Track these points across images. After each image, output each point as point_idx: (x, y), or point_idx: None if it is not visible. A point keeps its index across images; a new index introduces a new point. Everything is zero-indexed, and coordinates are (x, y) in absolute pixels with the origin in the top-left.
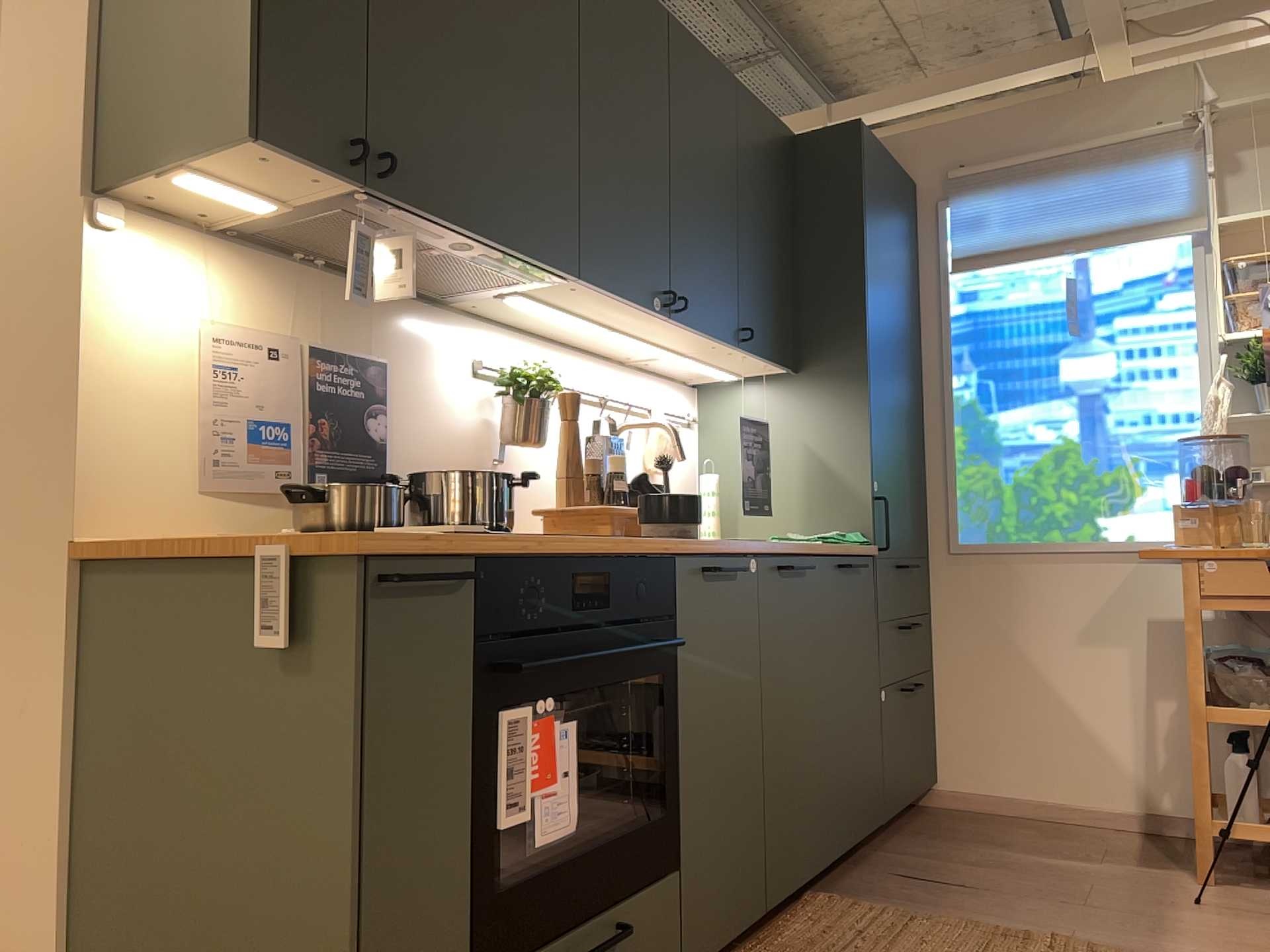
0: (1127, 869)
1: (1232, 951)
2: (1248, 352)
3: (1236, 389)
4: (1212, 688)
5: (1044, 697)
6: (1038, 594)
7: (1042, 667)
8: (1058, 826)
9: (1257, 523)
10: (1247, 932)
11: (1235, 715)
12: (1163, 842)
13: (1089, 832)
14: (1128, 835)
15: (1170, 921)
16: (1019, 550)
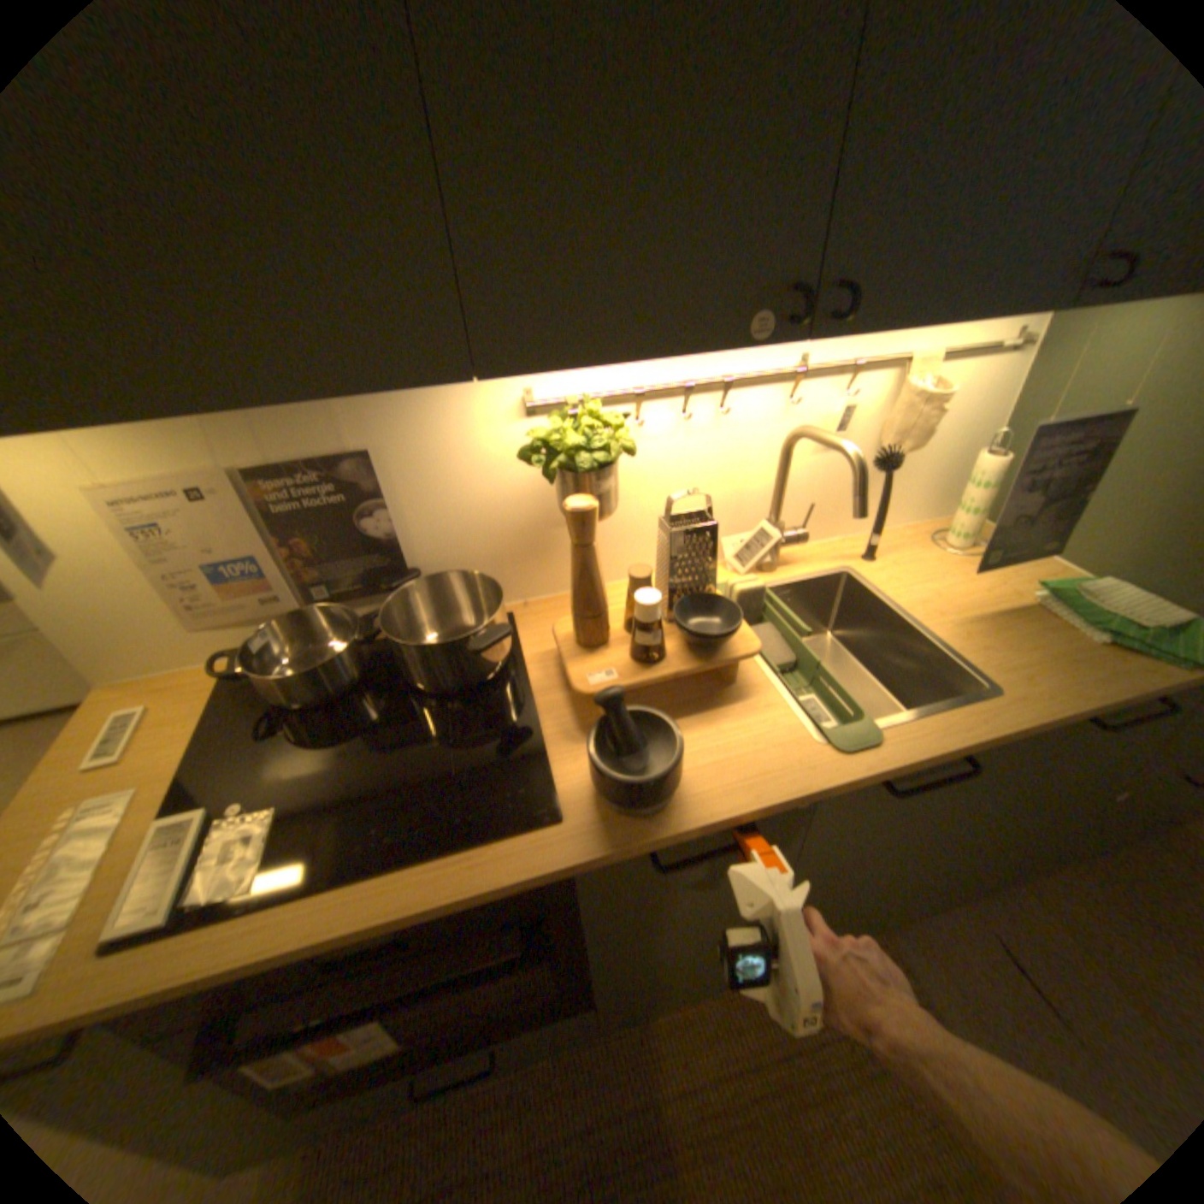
0: None
1: None
2: None
3: None
4: None
5: None
6: None
7: None
8: None
9: None
10: None
11: None
12: None
13: None
14: None
15: None
16: None
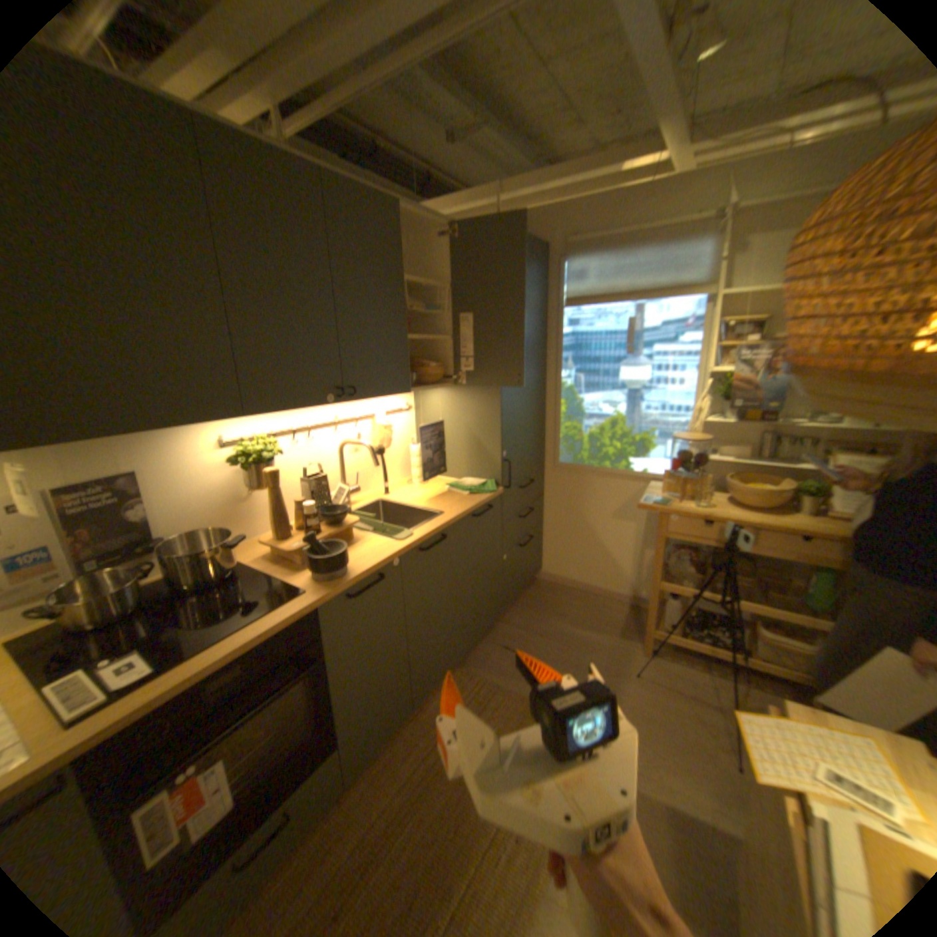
0: (613, 641)
1: (641, 726)
2: (728, 374)
3: (717, 396)
4: (667, 567)
5: (593, 540)
6: (595, 492)
7: (593, 527)
8: (591, 600)
9: (707, 491)
10: (654, 706)
11: (674, 590)
12: (637, 614)
13: (605, 605)
14: (623, 608)
15: (619, 695)
16: (588, 470)
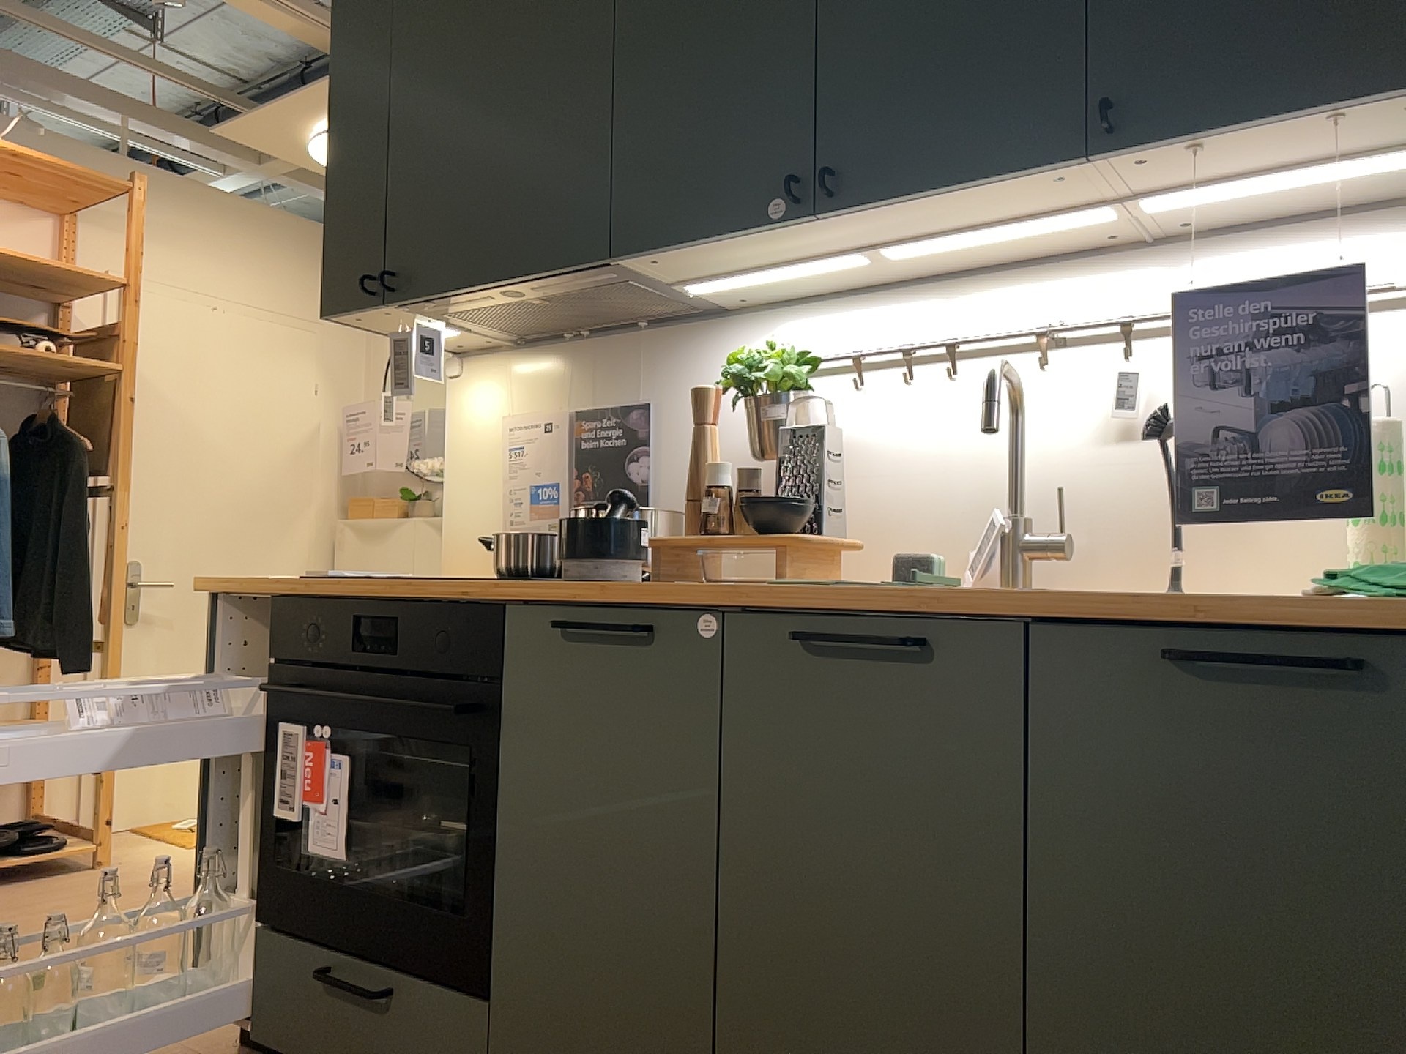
0: None
1: None
2: None
3: None
4: None
5: None
6: None
7: None
8: None
9: None
10: None
11: None
12: None
13: None
14: None
15: None
16: None
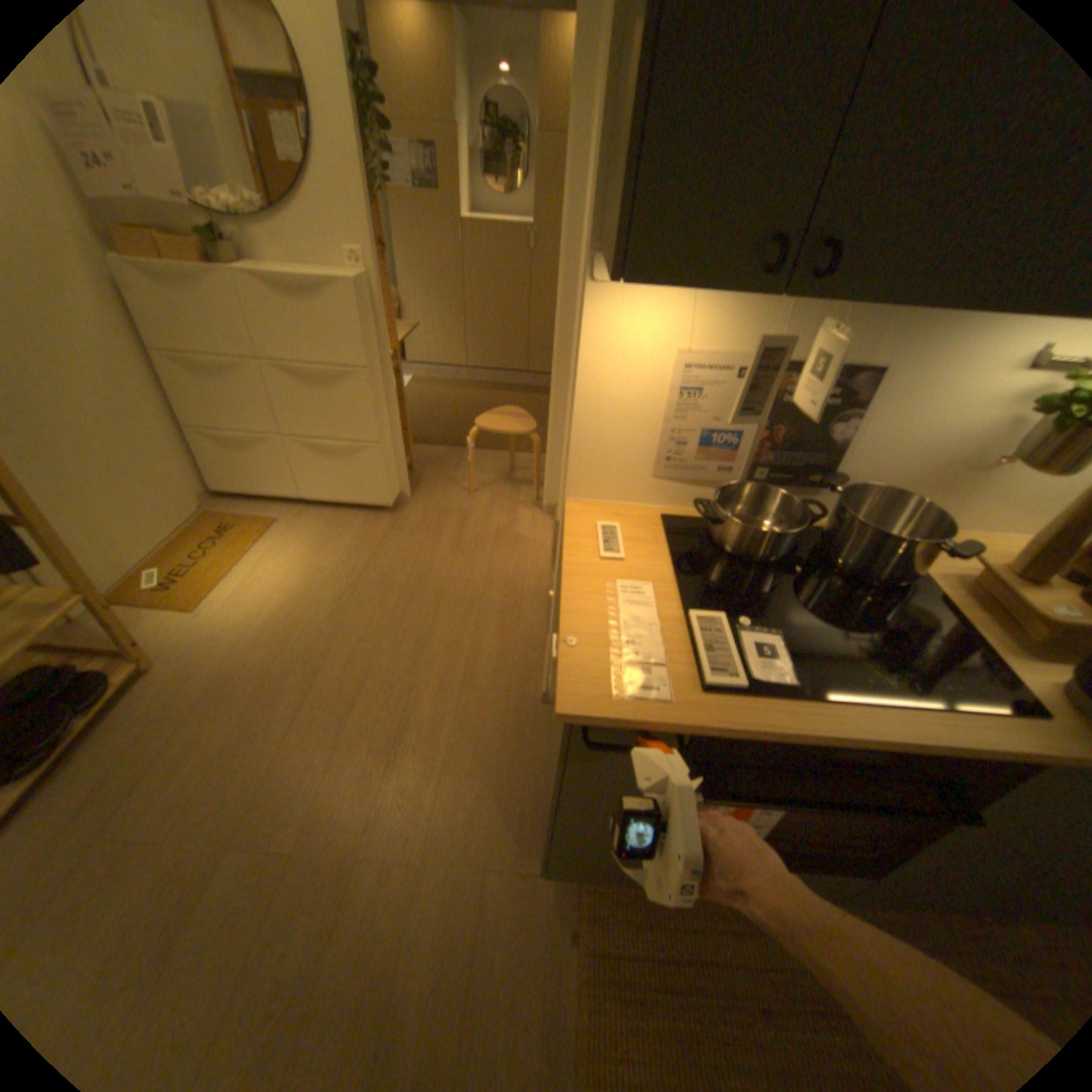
0: None
1: None
2: None
3: None
4: None
5: None
6: None
7: None
8: None
9: None
10: None
11: None
12: None
13: None
14: None
15: None
16: None
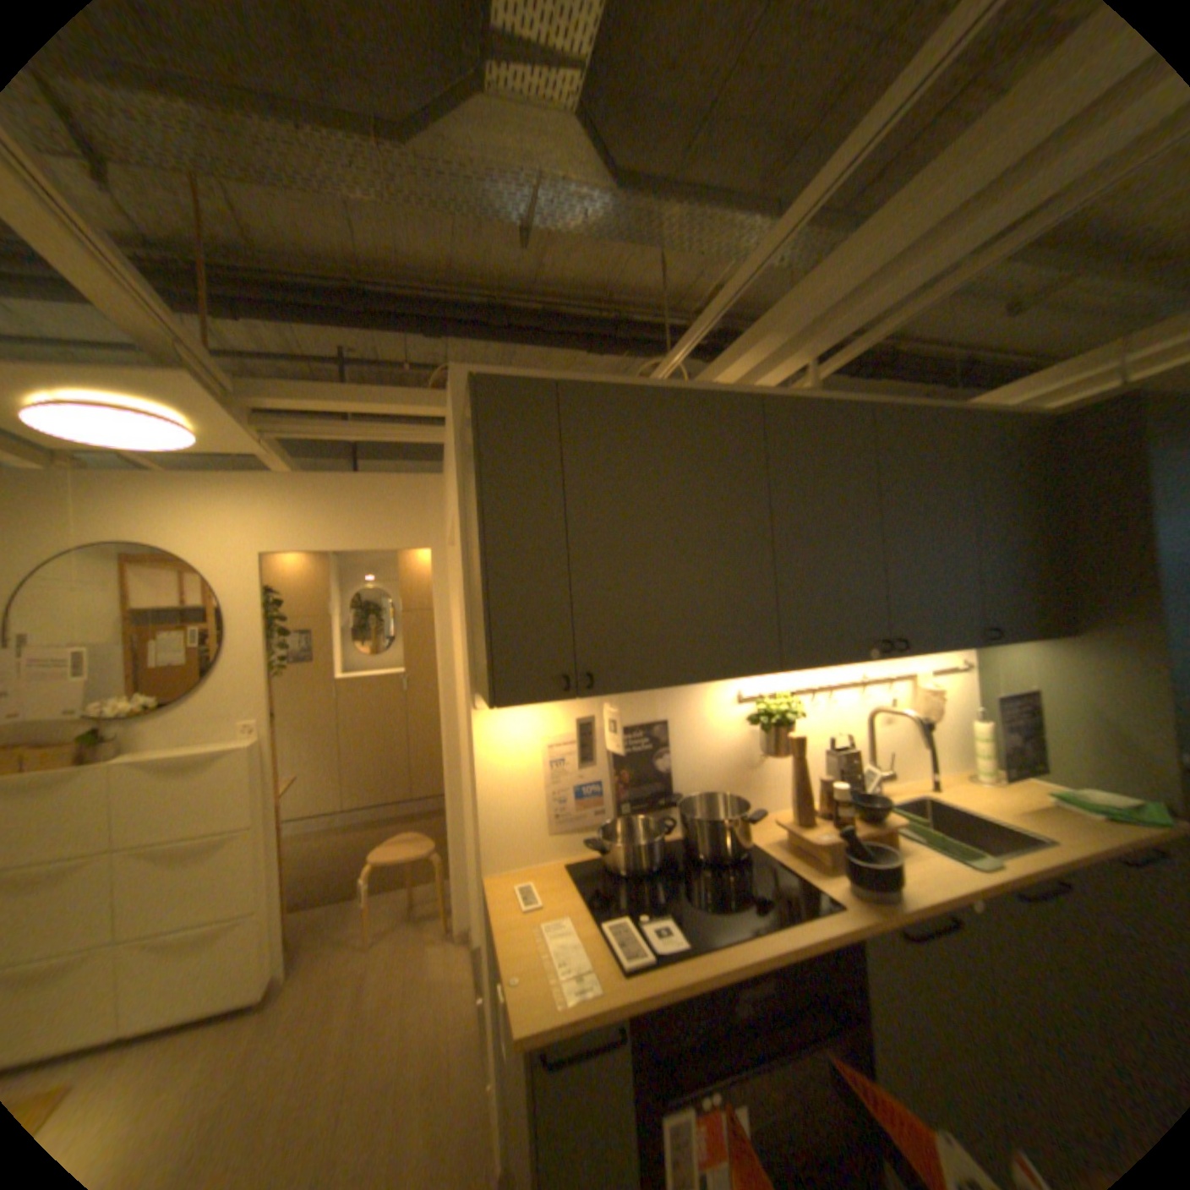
0: None
1: None
2: None
3: None
4: None
5: None
6: None
7: None
8: None
9: None
10: None
11: None
12: None
13: None
14: None
15: None
16: None
